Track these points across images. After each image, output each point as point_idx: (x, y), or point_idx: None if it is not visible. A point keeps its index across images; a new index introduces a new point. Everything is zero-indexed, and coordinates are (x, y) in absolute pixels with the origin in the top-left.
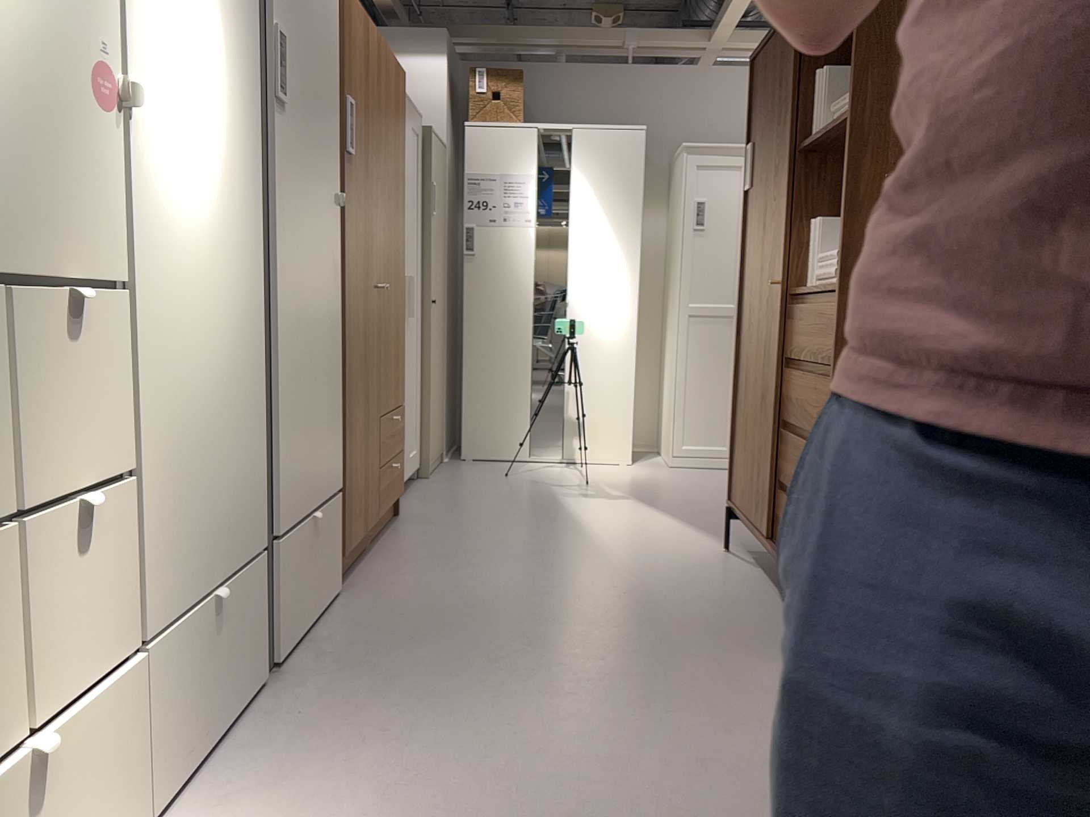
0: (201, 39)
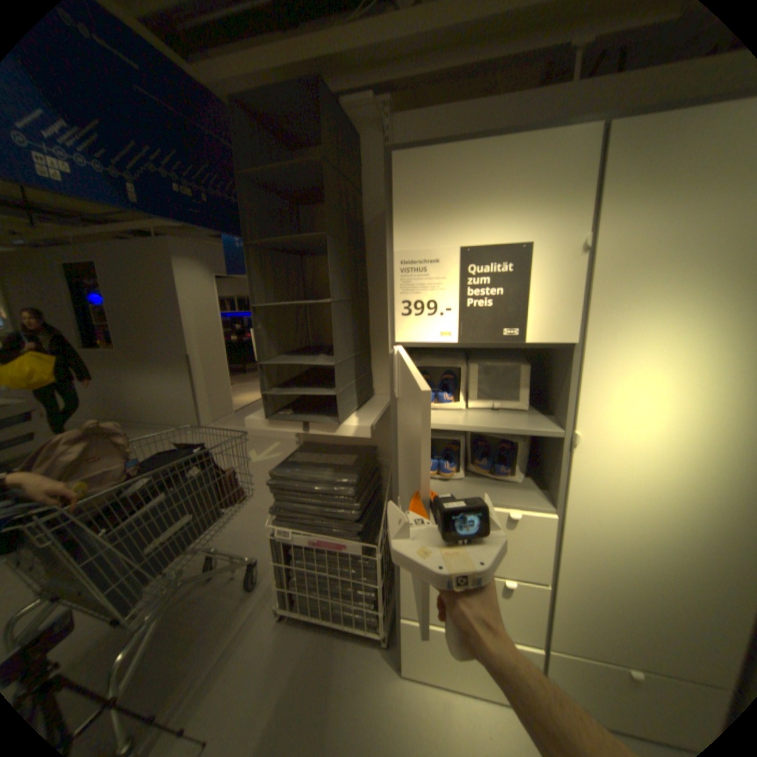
0: (694, 391)
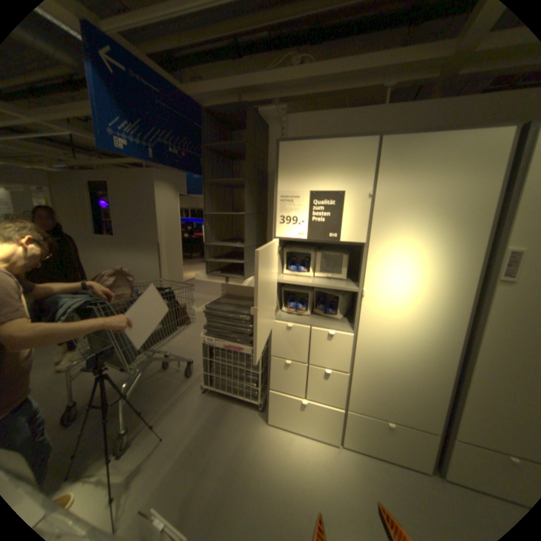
0: (421, 270)
